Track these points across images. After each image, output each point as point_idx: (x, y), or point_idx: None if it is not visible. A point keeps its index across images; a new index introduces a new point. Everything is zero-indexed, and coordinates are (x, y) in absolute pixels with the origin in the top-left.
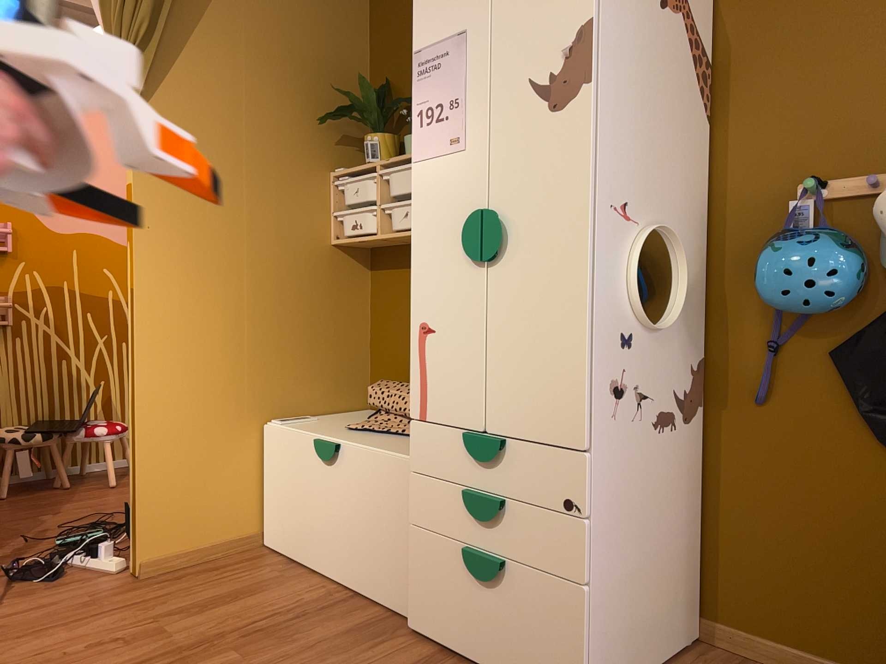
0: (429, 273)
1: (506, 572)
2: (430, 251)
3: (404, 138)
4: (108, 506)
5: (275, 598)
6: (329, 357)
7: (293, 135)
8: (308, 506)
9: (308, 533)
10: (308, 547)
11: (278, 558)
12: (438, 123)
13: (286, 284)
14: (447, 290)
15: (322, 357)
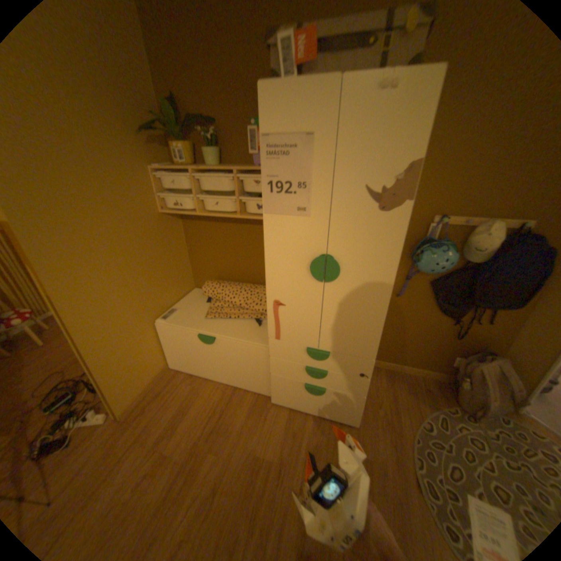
0: (280, 278)
1: (327, 392)
2: (280, 267)
3: (201, 148)
4: (53, 365)
5: (201, 405)
6: (173, 273)
7: (116, 144)
8: (197, 357)
9: (199, 367)
10: (200, 371)
11: (182, 375)
12: (286, 194)
13: (142, 247)
14: (294, 289)
15: (171, 275)
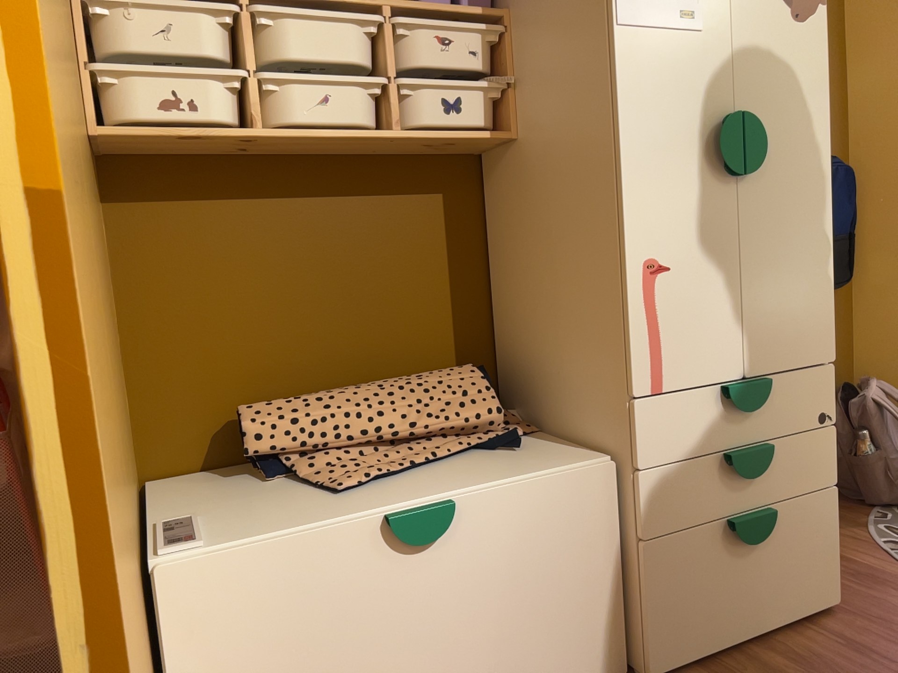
0: (657, 191)
1: (776, 516)
2: (655, 160)
3: None
4: None
5: None
6: None
7: None
8: (363, 659)
9: None
10: None
11: None
12: None
13: None
14: (686, 213)
15: None
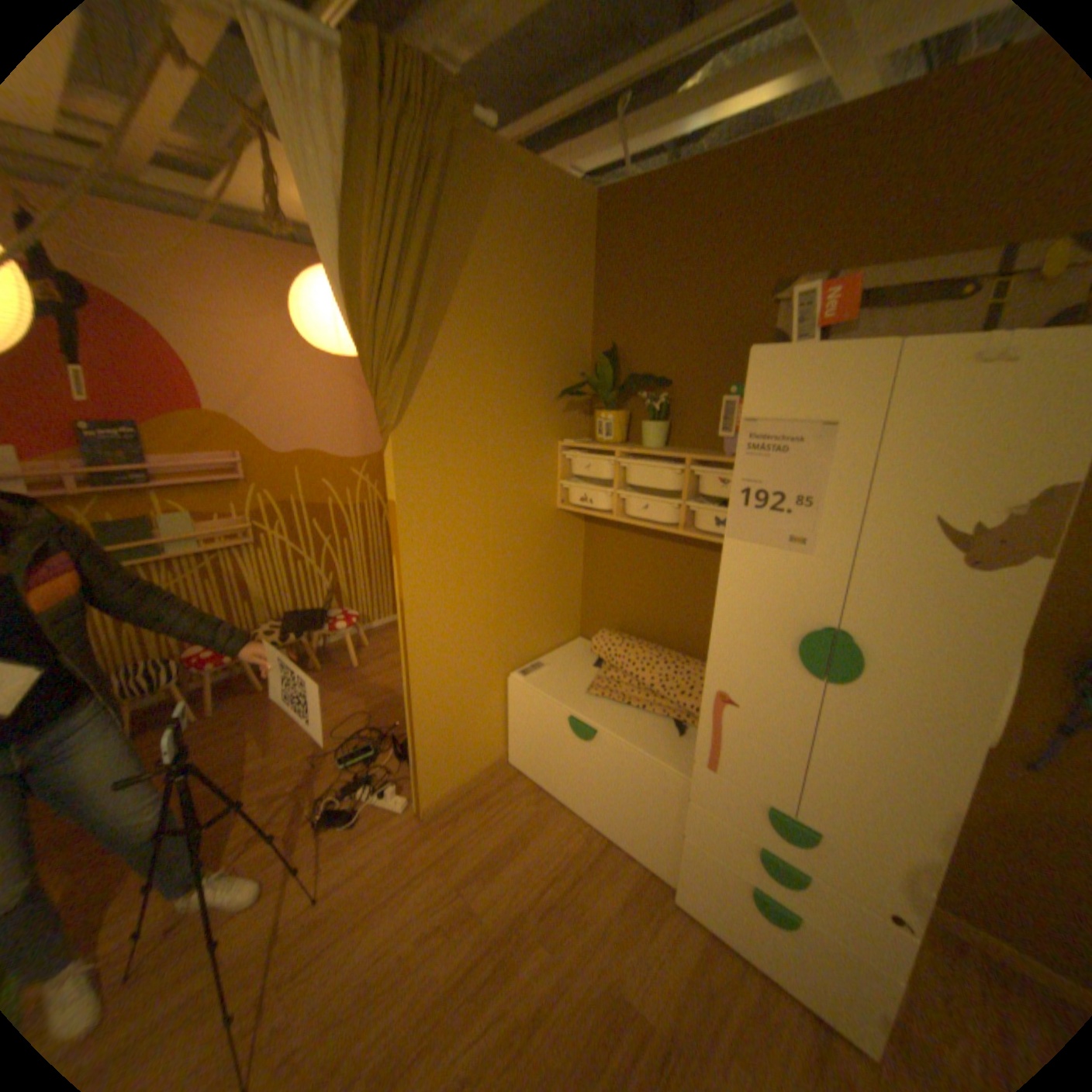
0: (738, 653)
1: (805, 930)
2: (741, 633)
3: (642, 421)
4: (362, 701)
5: (546, 850)
6: (553, 604)
7: (528, 413)
8: (558, 758)
9: (558, 777)
10: (558, 787)
11: (526, 782)
12: (773, 511)
13: (522, 555)
14: (762, 679)
15: (549, 606)
